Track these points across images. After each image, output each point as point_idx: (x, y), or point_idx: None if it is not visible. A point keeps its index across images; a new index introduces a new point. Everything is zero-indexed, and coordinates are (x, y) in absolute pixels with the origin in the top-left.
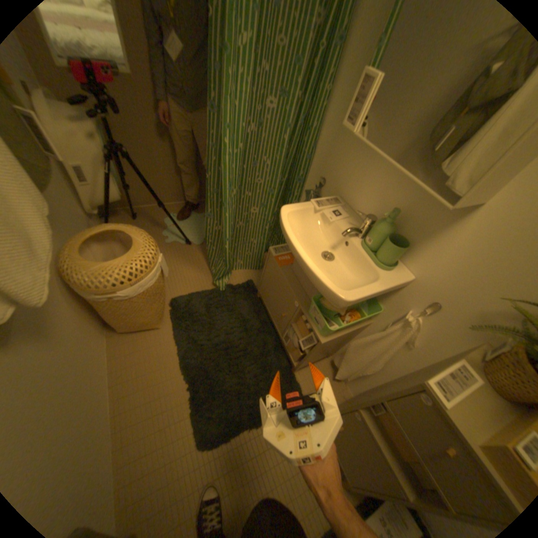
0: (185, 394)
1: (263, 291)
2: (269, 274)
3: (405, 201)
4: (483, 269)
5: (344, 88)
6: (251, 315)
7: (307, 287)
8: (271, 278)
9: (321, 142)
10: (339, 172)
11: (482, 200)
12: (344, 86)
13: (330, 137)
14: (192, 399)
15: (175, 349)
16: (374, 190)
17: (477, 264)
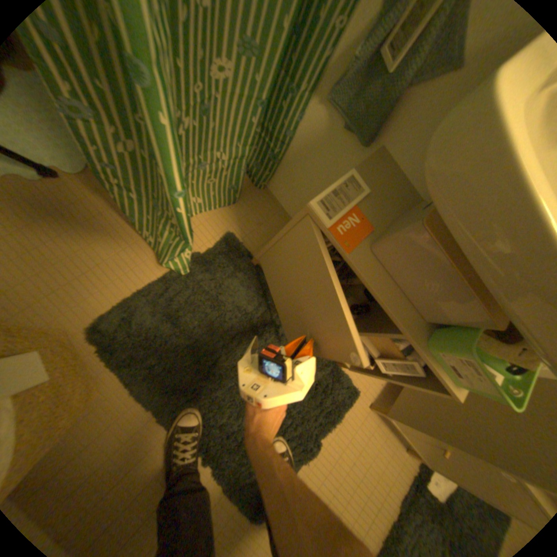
0: (202, 471)
1: (272, 264)
2: (295, 247)
3: None
4: None
5: None
6: (254, 303)
7: (421, 296)
8: (302, 256)
9: None
10: None
11: None
12: None
13: None
14: (218, 477)
15: (148, 417)
16: None
17: None
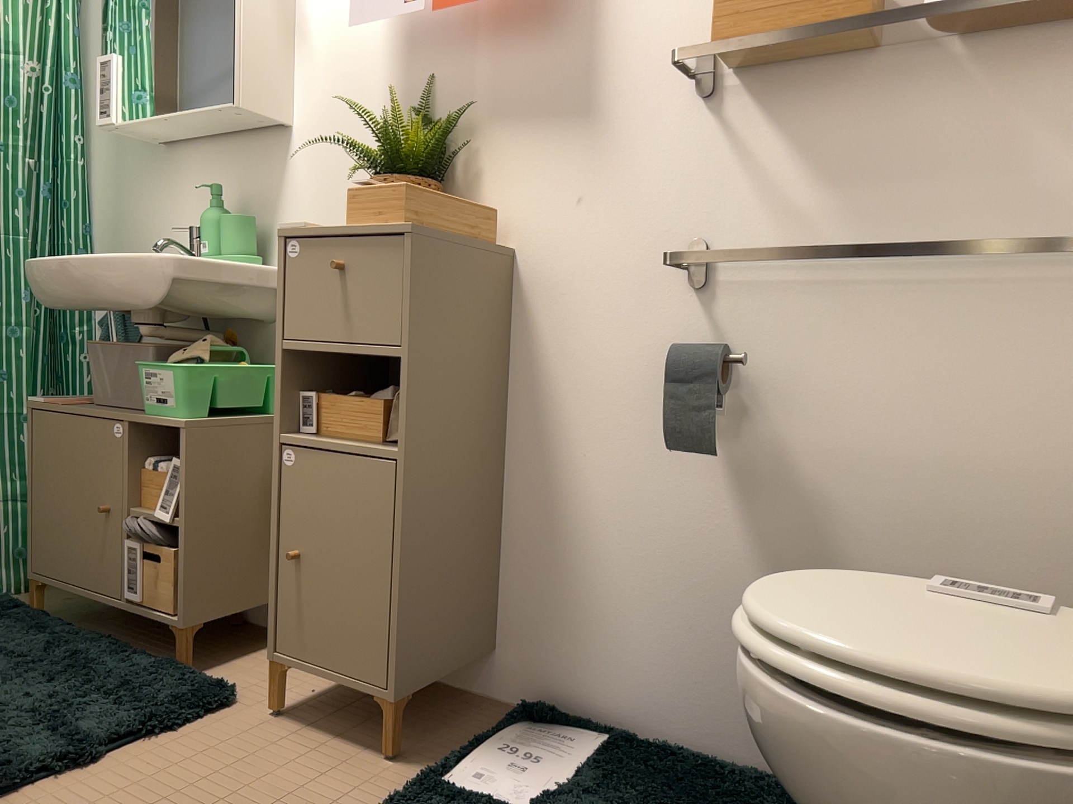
0: None
1: (41, 551)
2: (42, 470)
3: (234, 194)
4: (328, 181)
5: (104, 137)
6: (14, 632)
7: (130, 394)
8: (49, 471)
9: (97, 224)
10: (142, 239)
11: (274, 114)
12: (103, 136)
13: (109, 206)
14: None
15: None
16: (195, 217)
17: (325, 185)
